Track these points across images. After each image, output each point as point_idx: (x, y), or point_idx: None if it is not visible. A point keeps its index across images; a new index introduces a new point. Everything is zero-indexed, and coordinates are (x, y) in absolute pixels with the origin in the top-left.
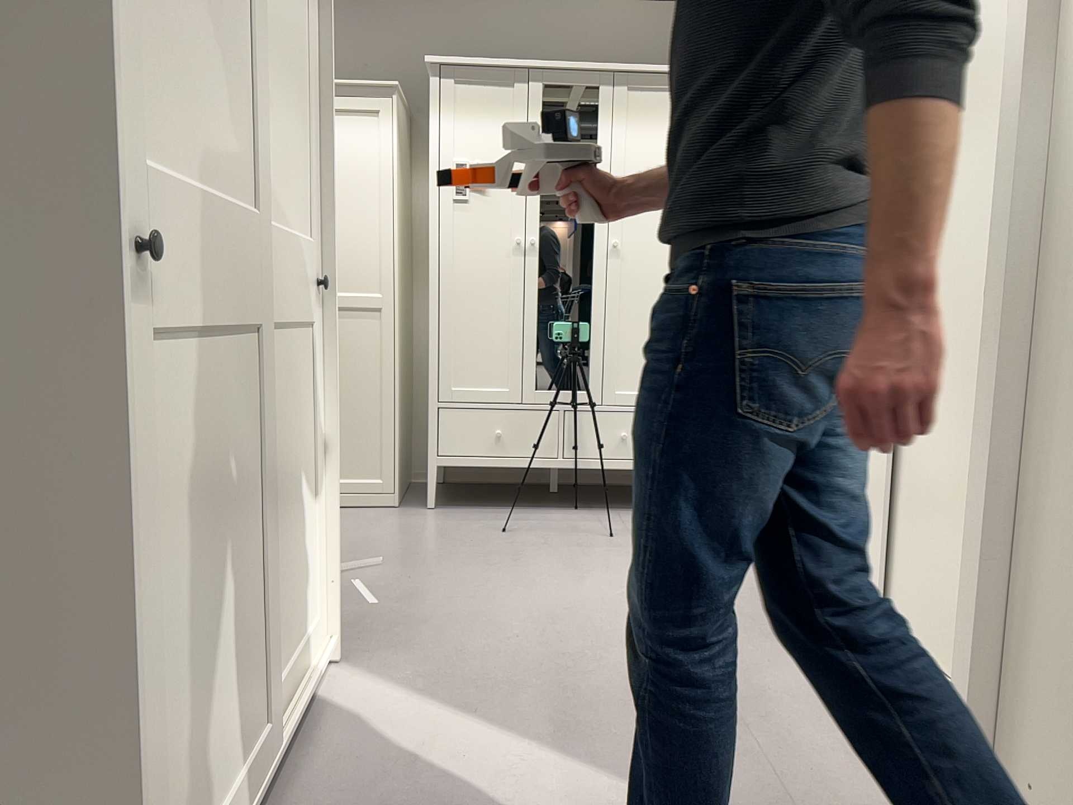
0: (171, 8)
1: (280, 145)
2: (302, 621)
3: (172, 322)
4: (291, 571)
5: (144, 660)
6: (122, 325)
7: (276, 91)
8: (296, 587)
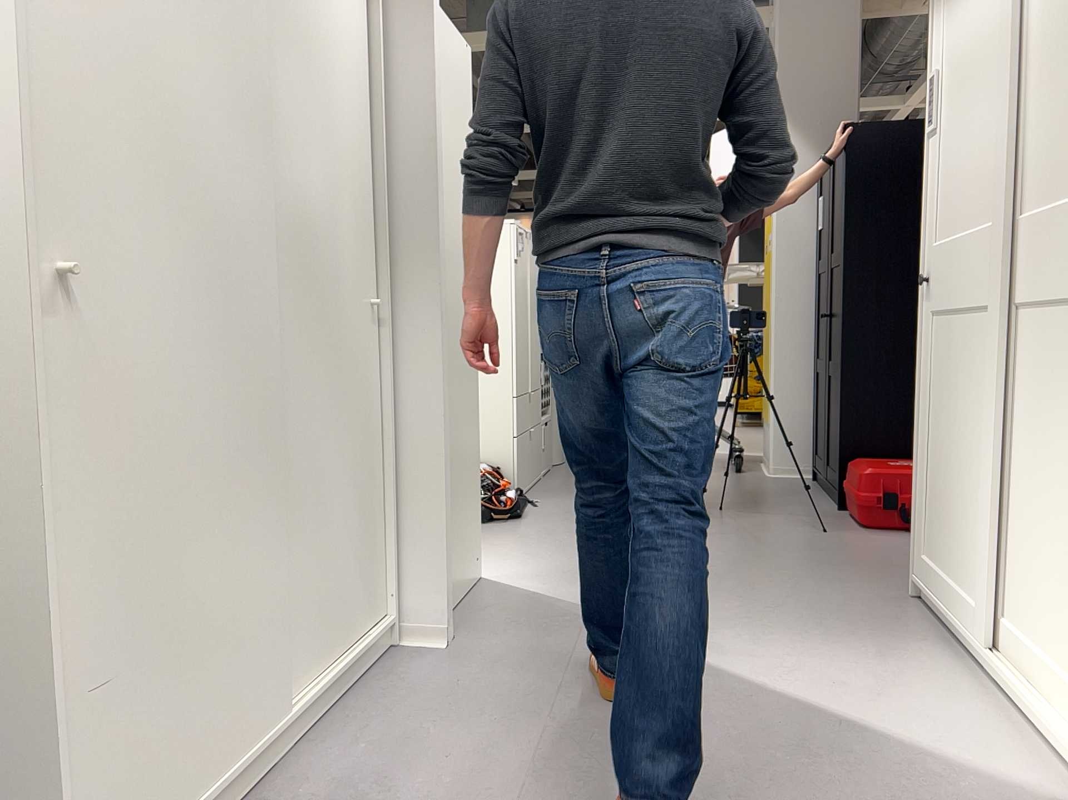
0: (951, 157)
1: (1067, 112)
2: (1065, 653)
3: (938, 305)
4: (1048, 564)
5: (923, 442)
6: (923, 308)
7: (1063, 64)
8: (1056, 594)
